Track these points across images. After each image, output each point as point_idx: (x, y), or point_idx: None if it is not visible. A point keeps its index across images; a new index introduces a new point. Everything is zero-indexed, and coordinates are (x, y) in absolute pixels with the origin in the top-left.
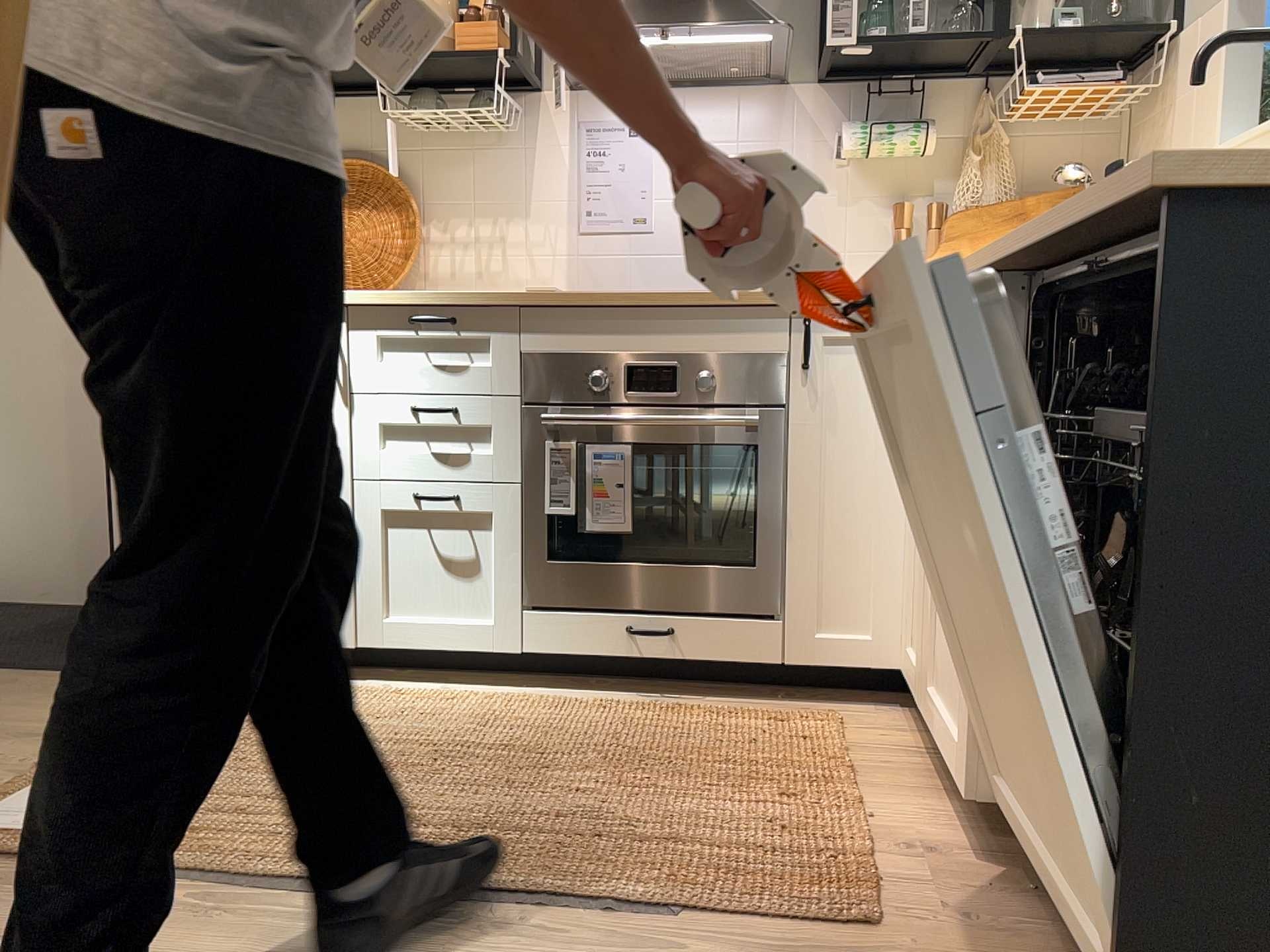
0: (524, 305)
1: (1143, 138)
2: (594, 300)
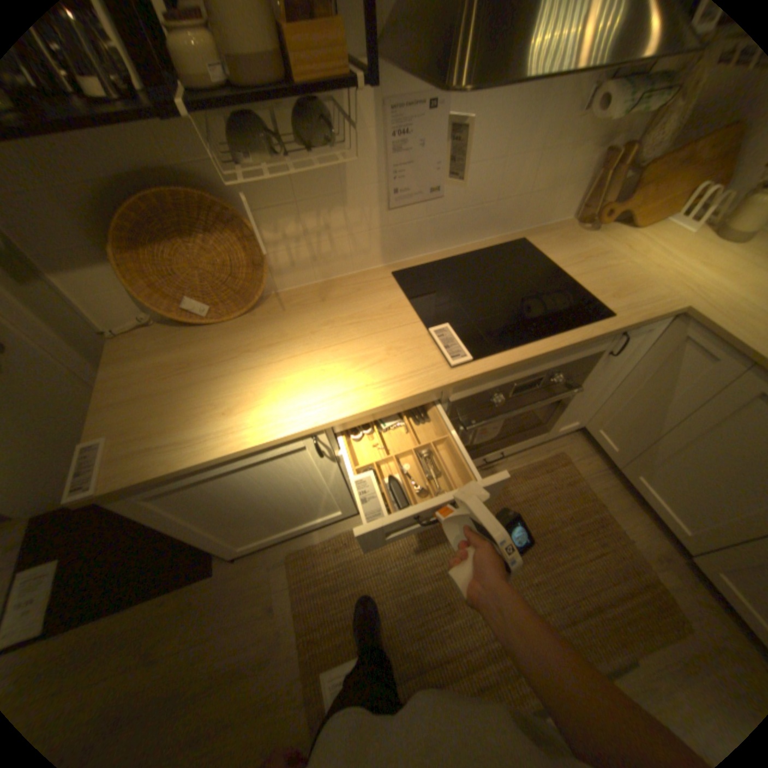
0: (459, 382)
1: None
2: (508, 366)
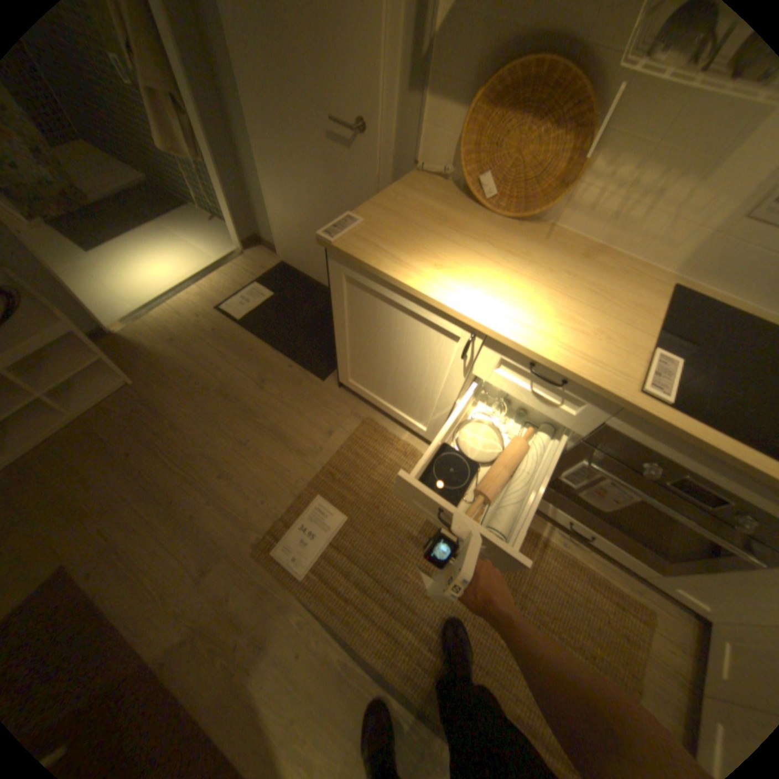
0: (634, 411)
1: None
2: (703, 446)
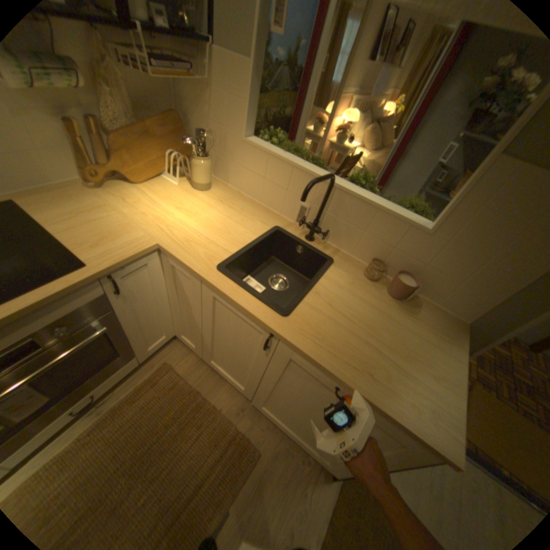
0: None
1: (191, 86)
2: None
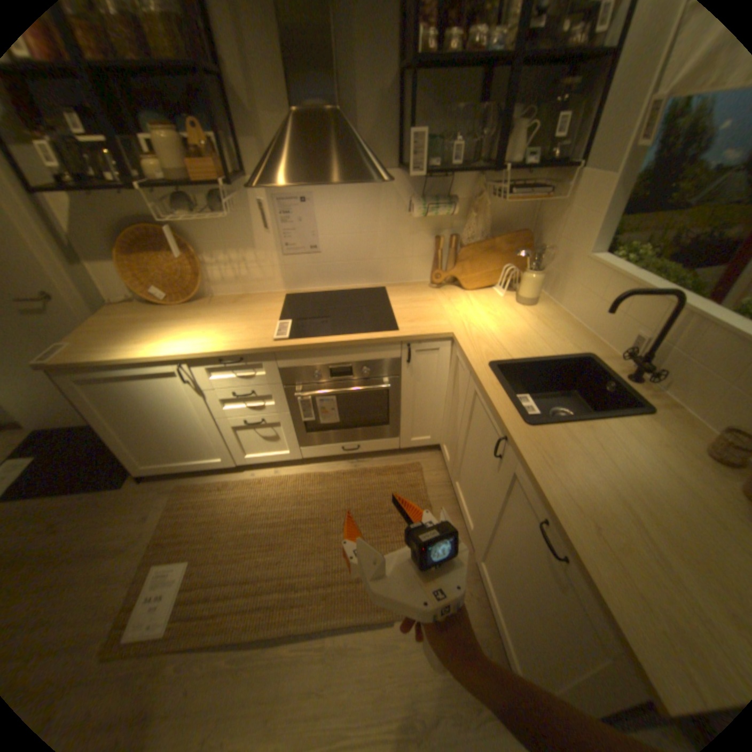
0: (276, 350)
1: (553, 207)
2: (310, 346)
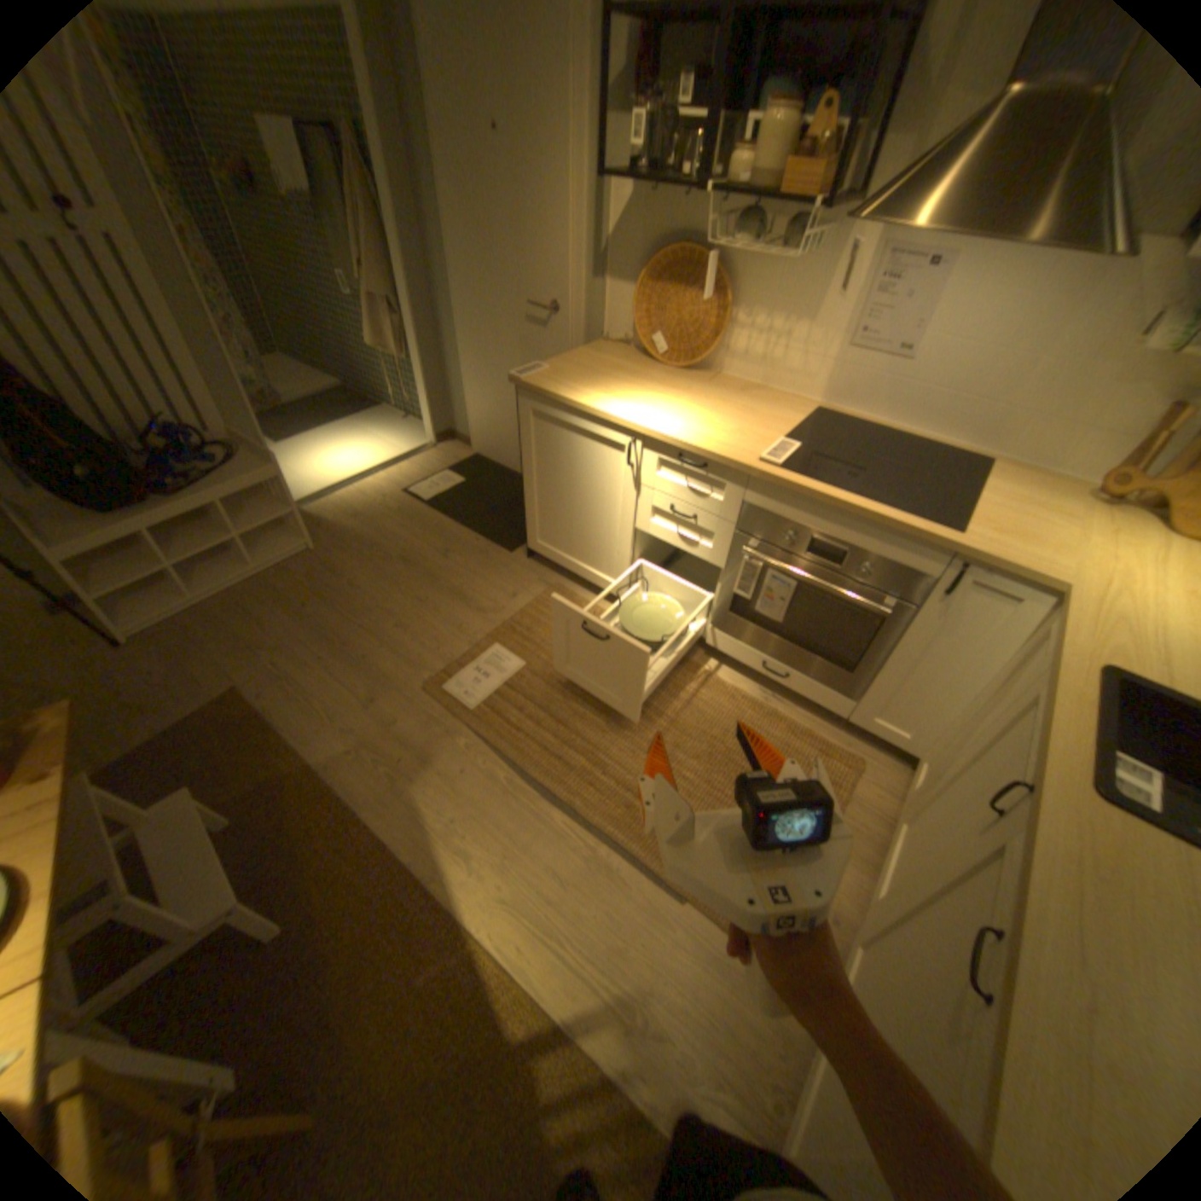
0: (753, 474)
1: None
2: (802, 490)
